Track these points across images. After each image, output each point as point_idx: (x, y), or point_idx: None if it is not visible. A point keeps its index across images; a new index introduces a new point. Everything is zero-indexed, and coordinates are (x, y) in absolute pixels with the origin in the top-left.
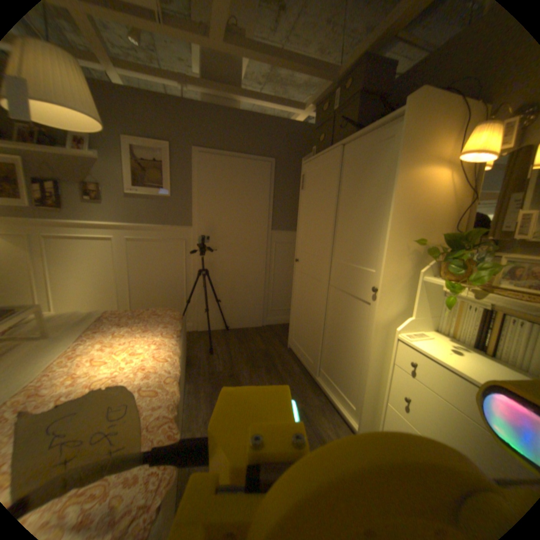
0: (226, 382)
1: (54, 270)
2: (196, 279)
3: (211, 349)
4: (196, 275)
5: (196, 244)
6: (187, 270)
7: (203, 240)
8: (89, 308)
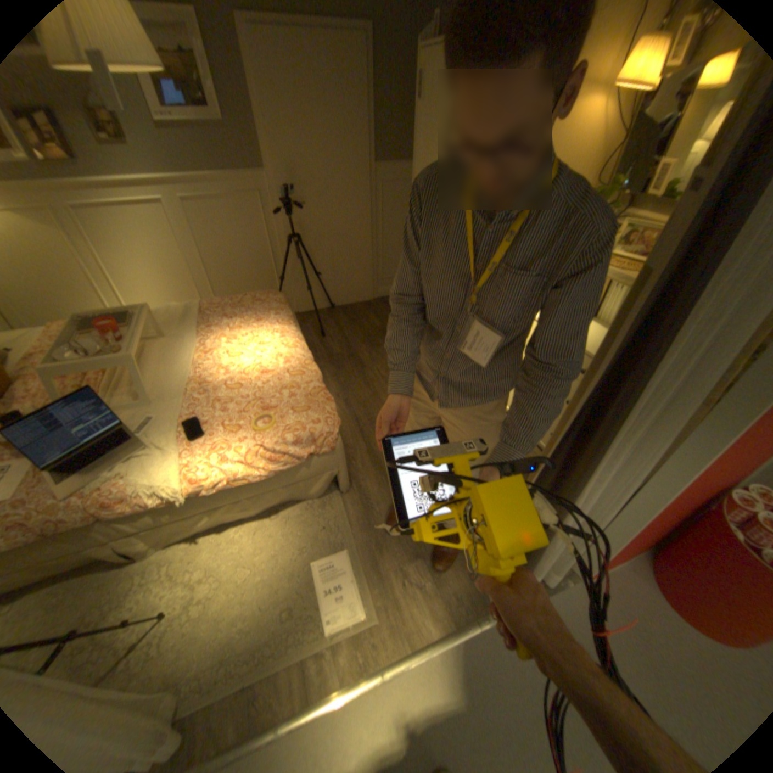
0: (348, 362)
1: (105, 255)
2: (285, 247)
3: (321, 332)
4: (284, 241)
5: (275, 197)
6: (271, 236)
7: (283, 190)
8: (165, 297)
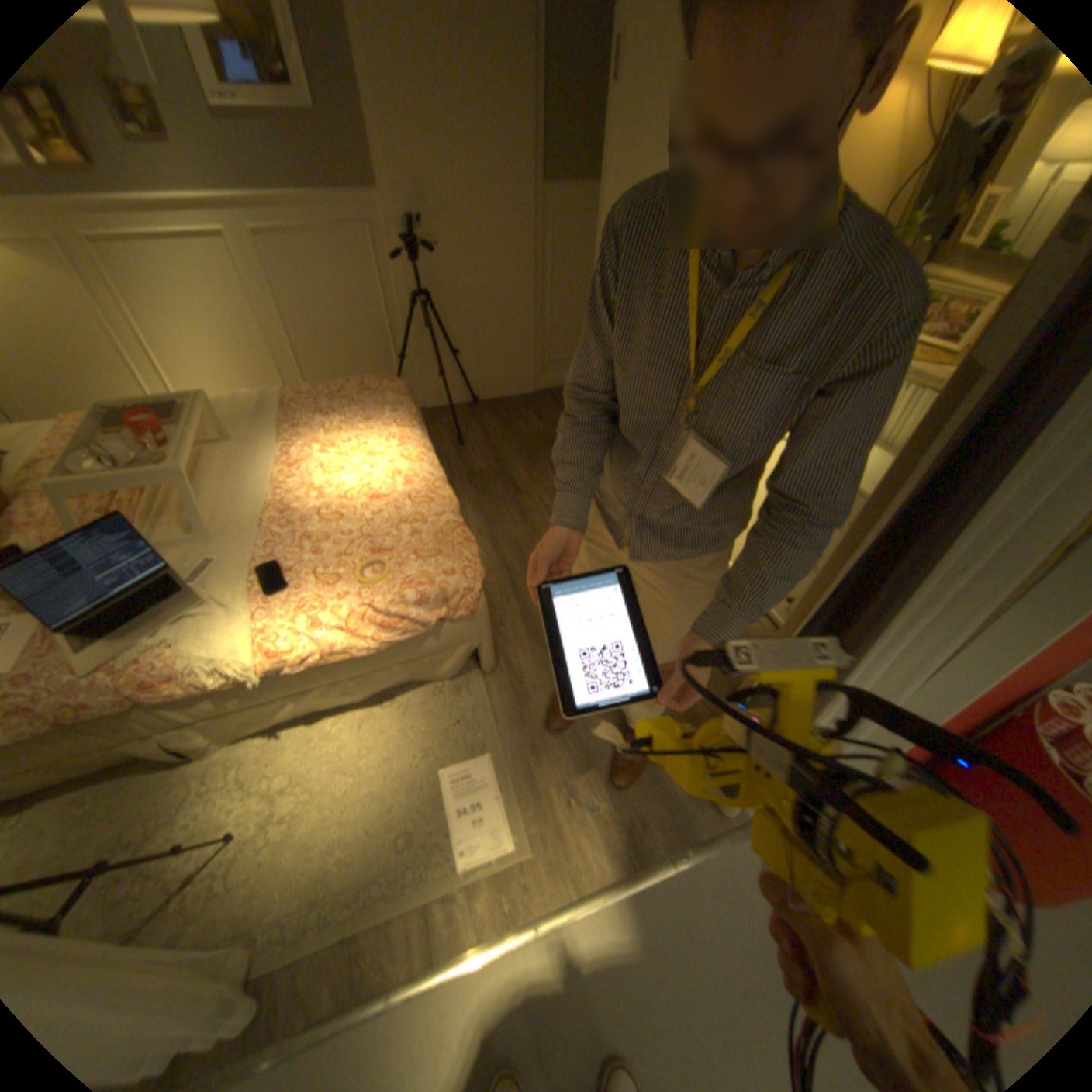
0: (496, 484)
1: (141, 315)
2: (407, 310)
3: (458, 438)
4: (405, 302)
5: (393, 233)
6: (386, 293)
7: (405, 222)
8: (231, 381)
